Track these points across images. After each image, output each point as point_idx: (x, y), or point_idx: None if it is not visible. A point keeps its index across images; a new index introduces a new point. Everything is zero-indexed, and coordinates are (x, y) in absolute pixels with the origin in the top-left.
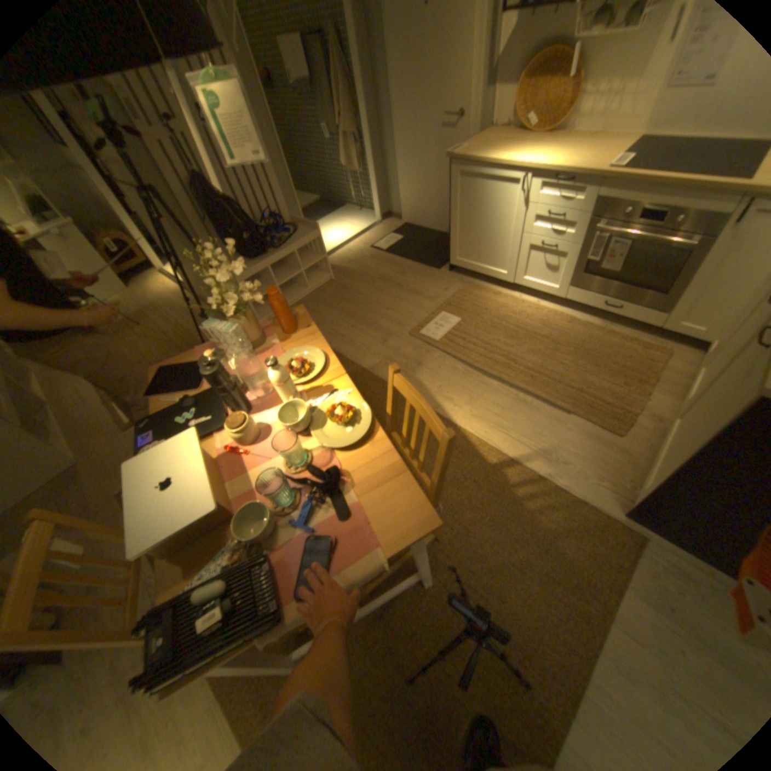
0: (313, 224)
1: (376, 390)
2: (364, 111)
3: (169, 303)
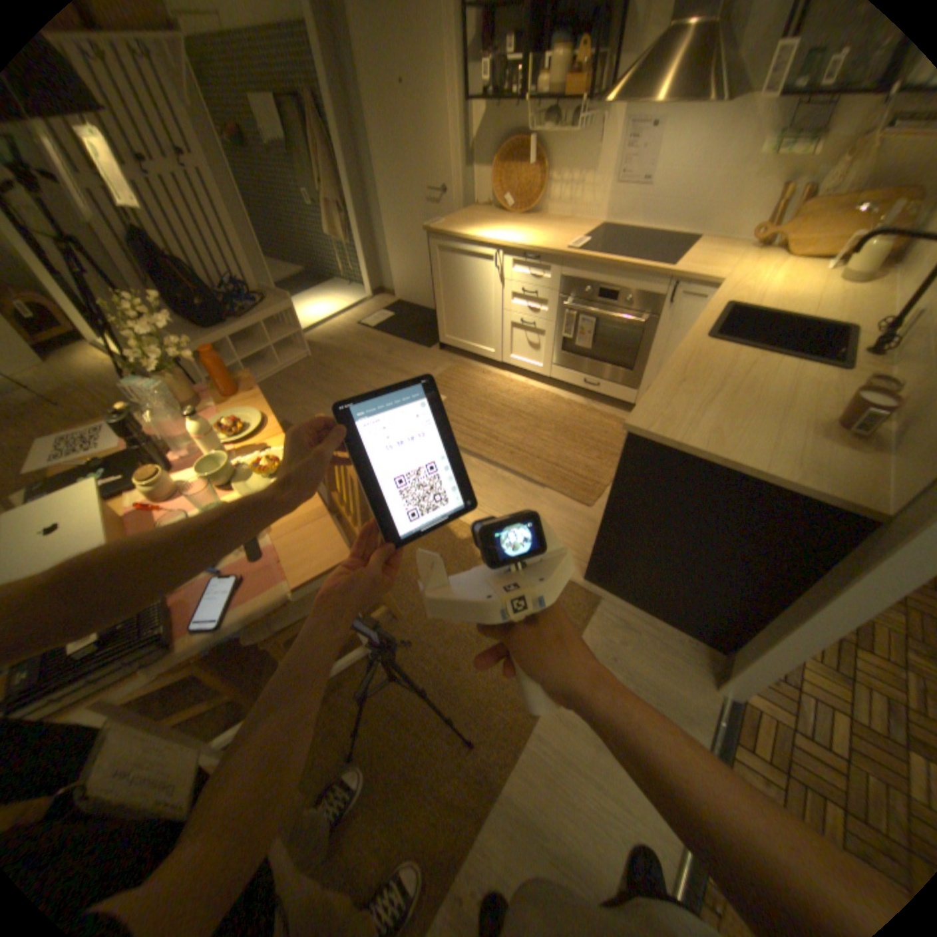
0: (283, 294)
1: None
2: (347, 180)
3: (101, 381)
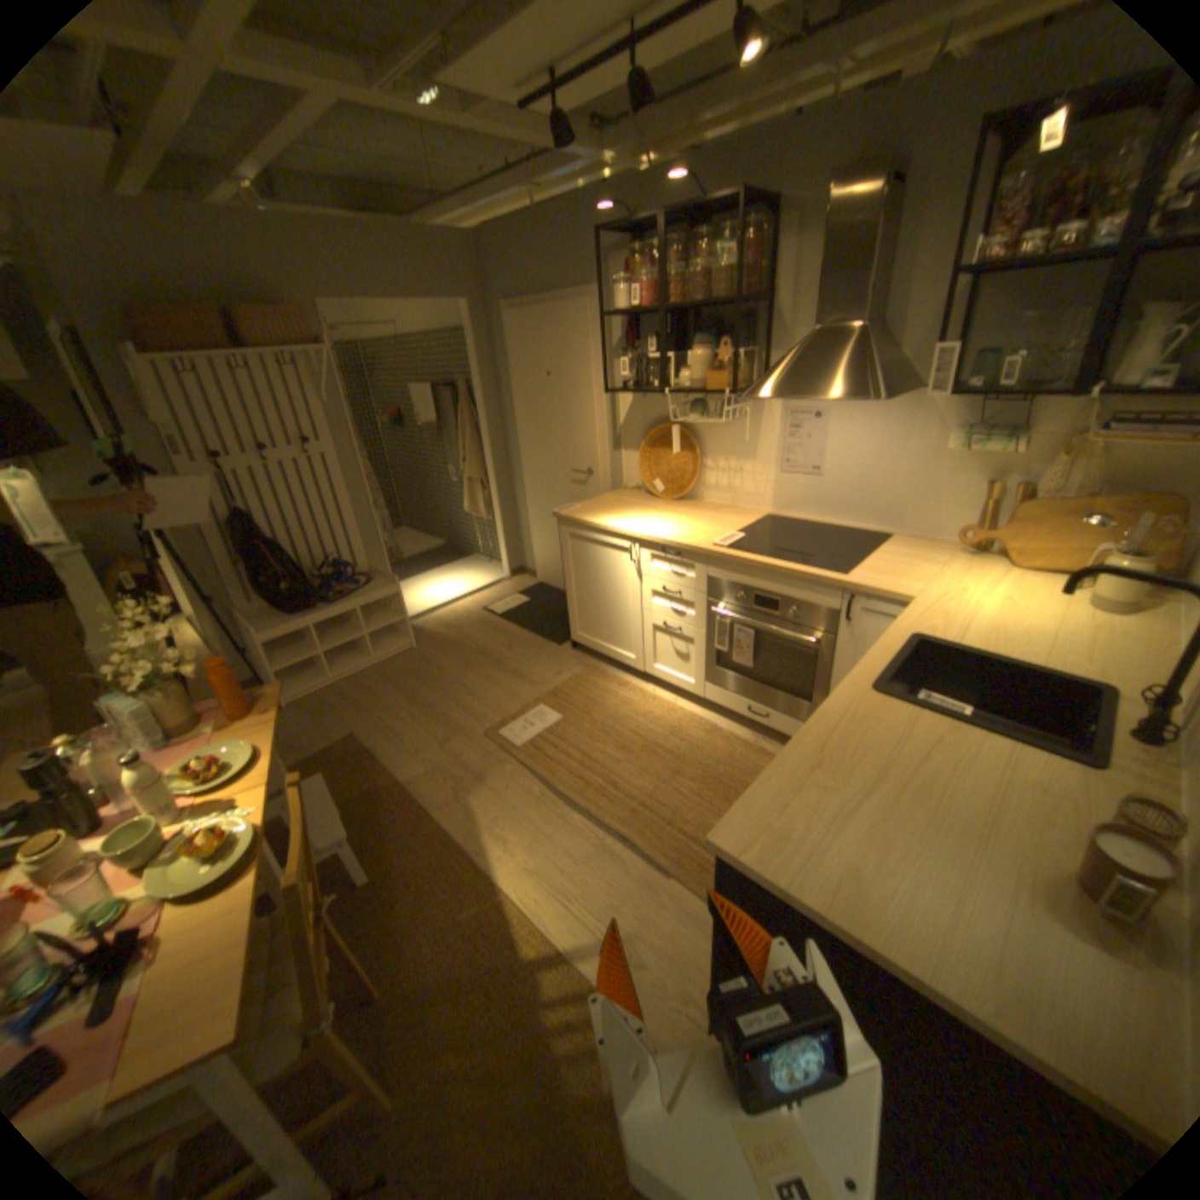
0: (391, 578)
1: (401, 819)
2: (494, 459)
3: None
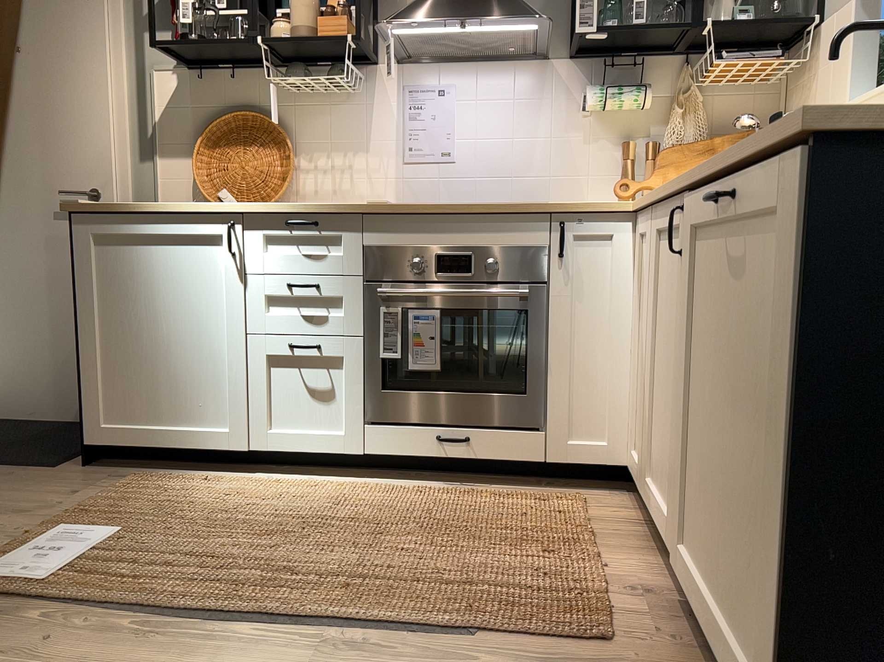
0: None
1: None
2: None
3: None
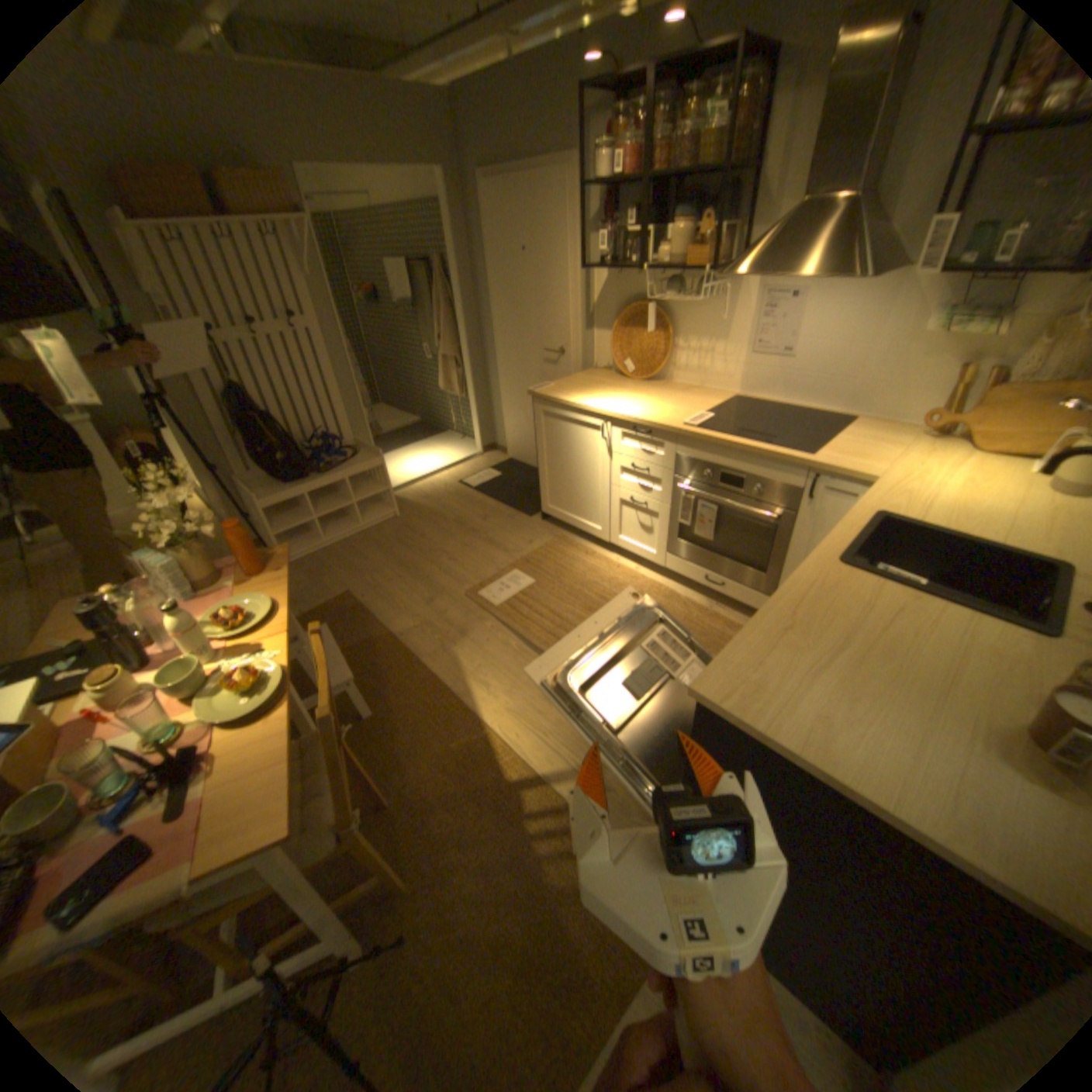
0: (375, 451)
1: (396, 665)
2: (467, 337)
3: None
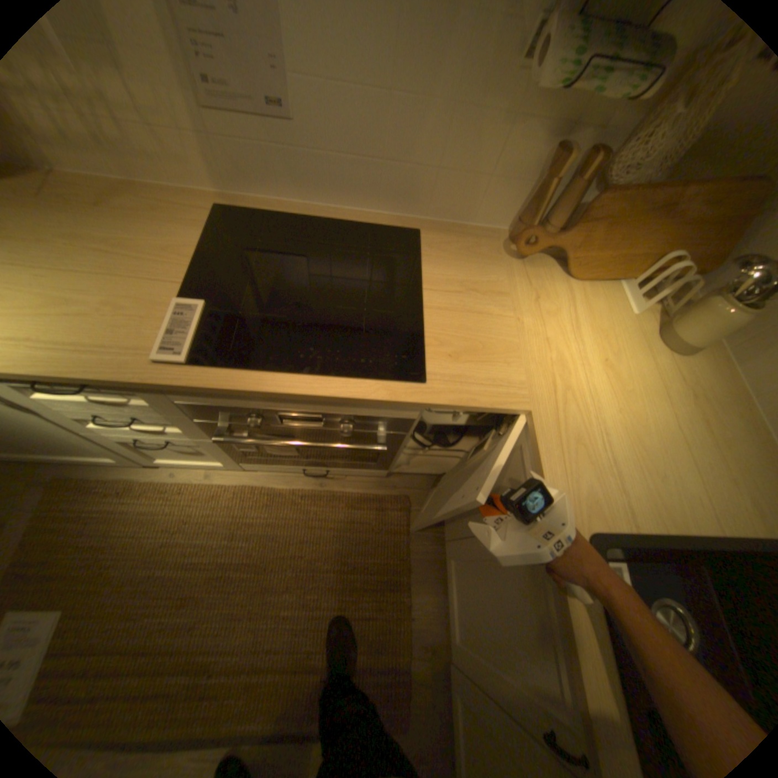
0: None
1: None
2: None
3: None
